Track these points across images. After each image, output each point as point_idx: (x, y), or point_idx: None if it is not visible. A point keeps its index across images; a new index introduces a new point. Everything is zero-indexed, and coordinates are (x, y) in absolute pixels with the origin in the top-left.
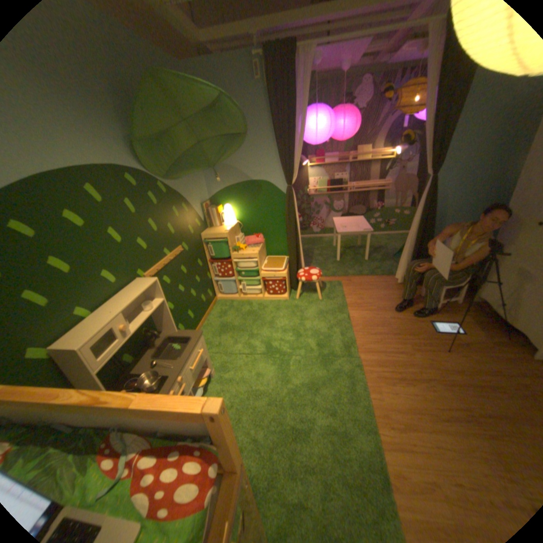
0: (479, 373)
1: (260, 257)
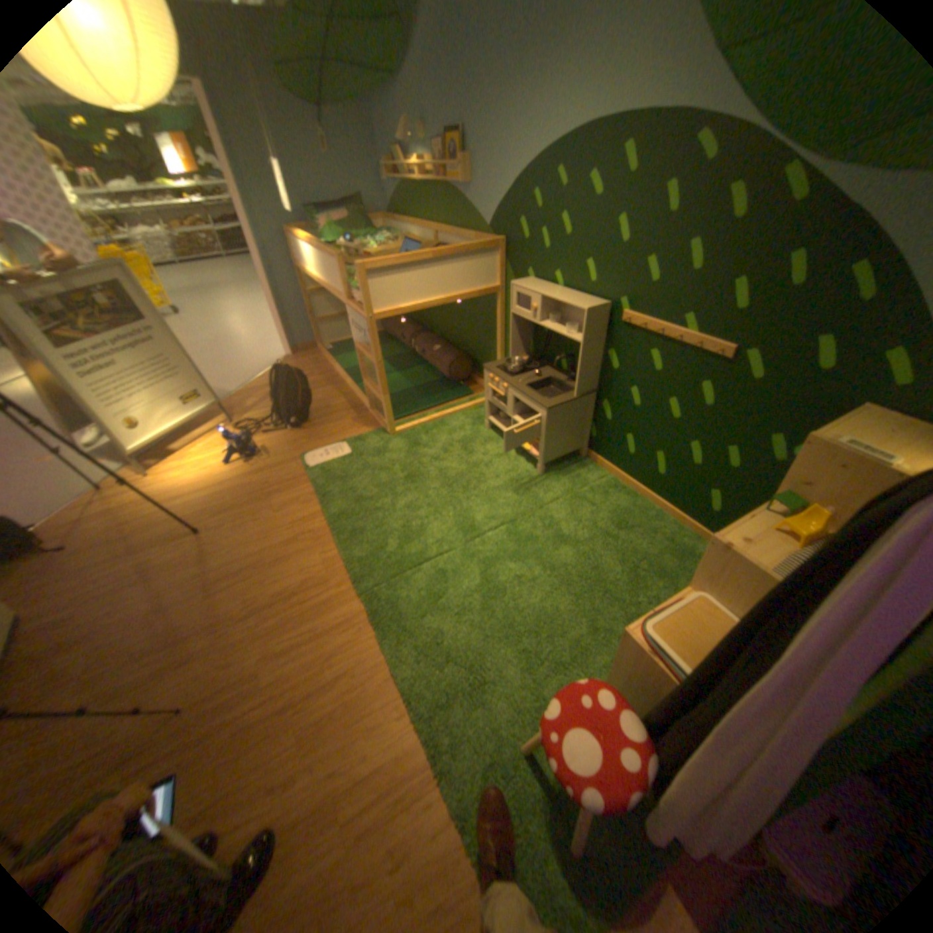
0: (143, 683)
1: (729, 577)
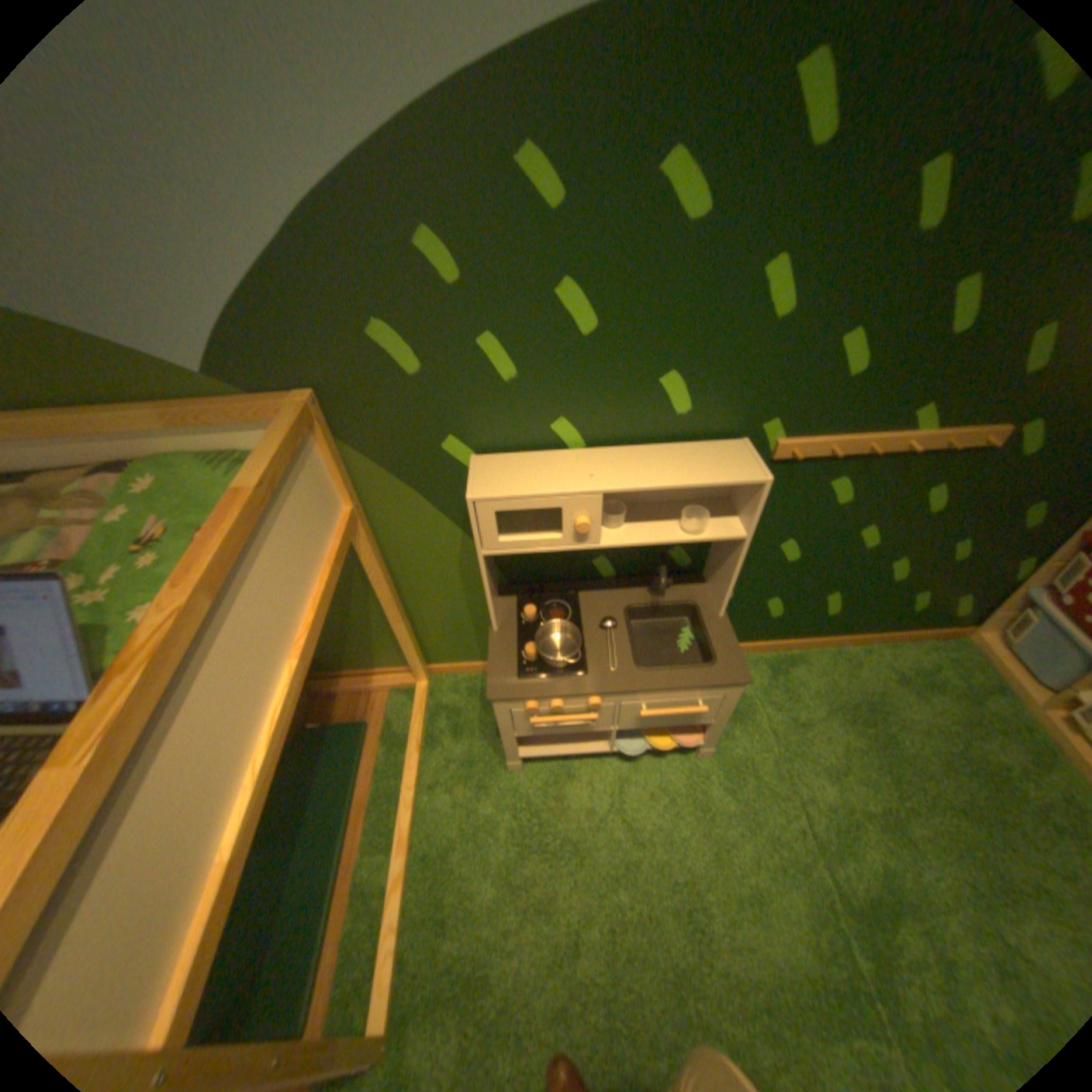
0: None
1: None
